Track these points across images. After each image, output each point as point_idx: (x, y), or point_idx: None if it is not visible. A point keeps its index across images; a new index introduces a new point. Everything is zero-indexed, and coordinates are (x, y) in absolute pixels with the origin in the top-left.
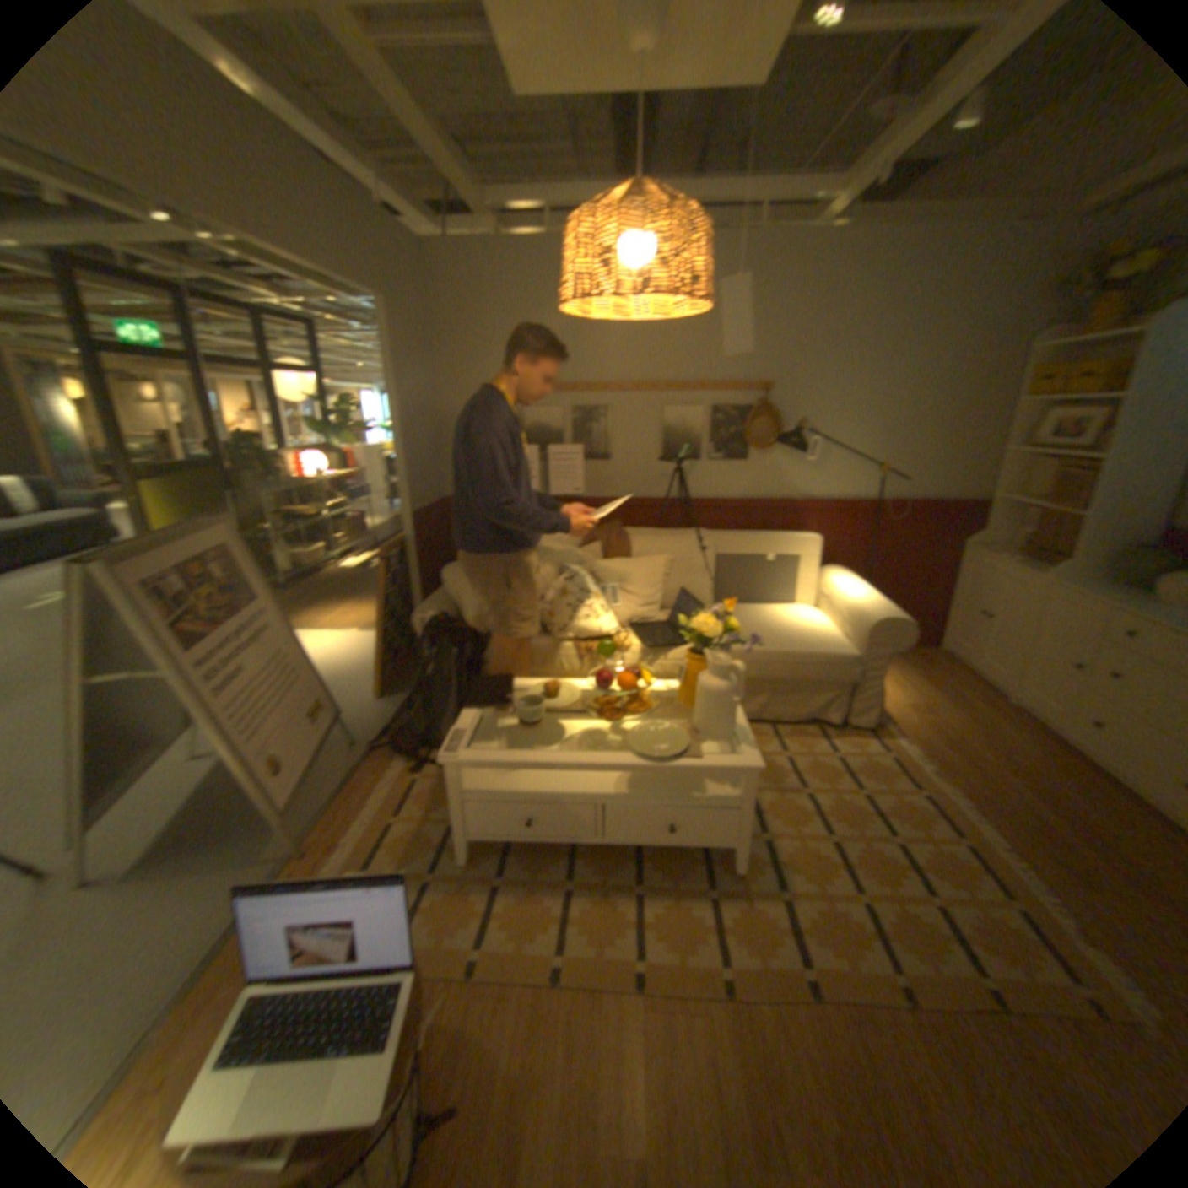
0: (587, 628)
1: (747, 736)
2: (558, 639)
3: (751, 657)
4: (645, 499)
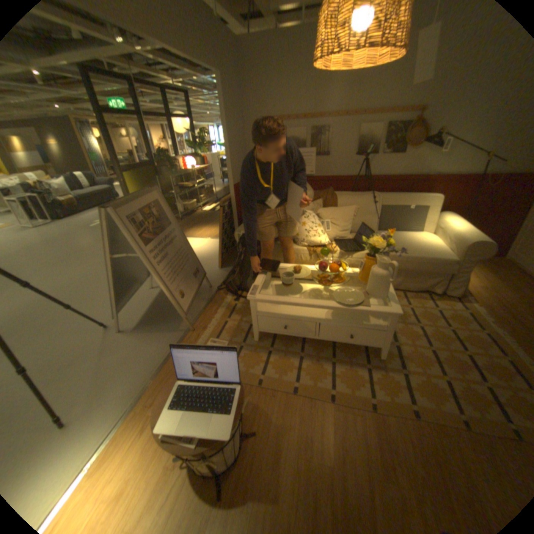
0: (313, 241)
1: (394, 297)
2: (299, 246)
3: (396, 258)
4: (346, 176)
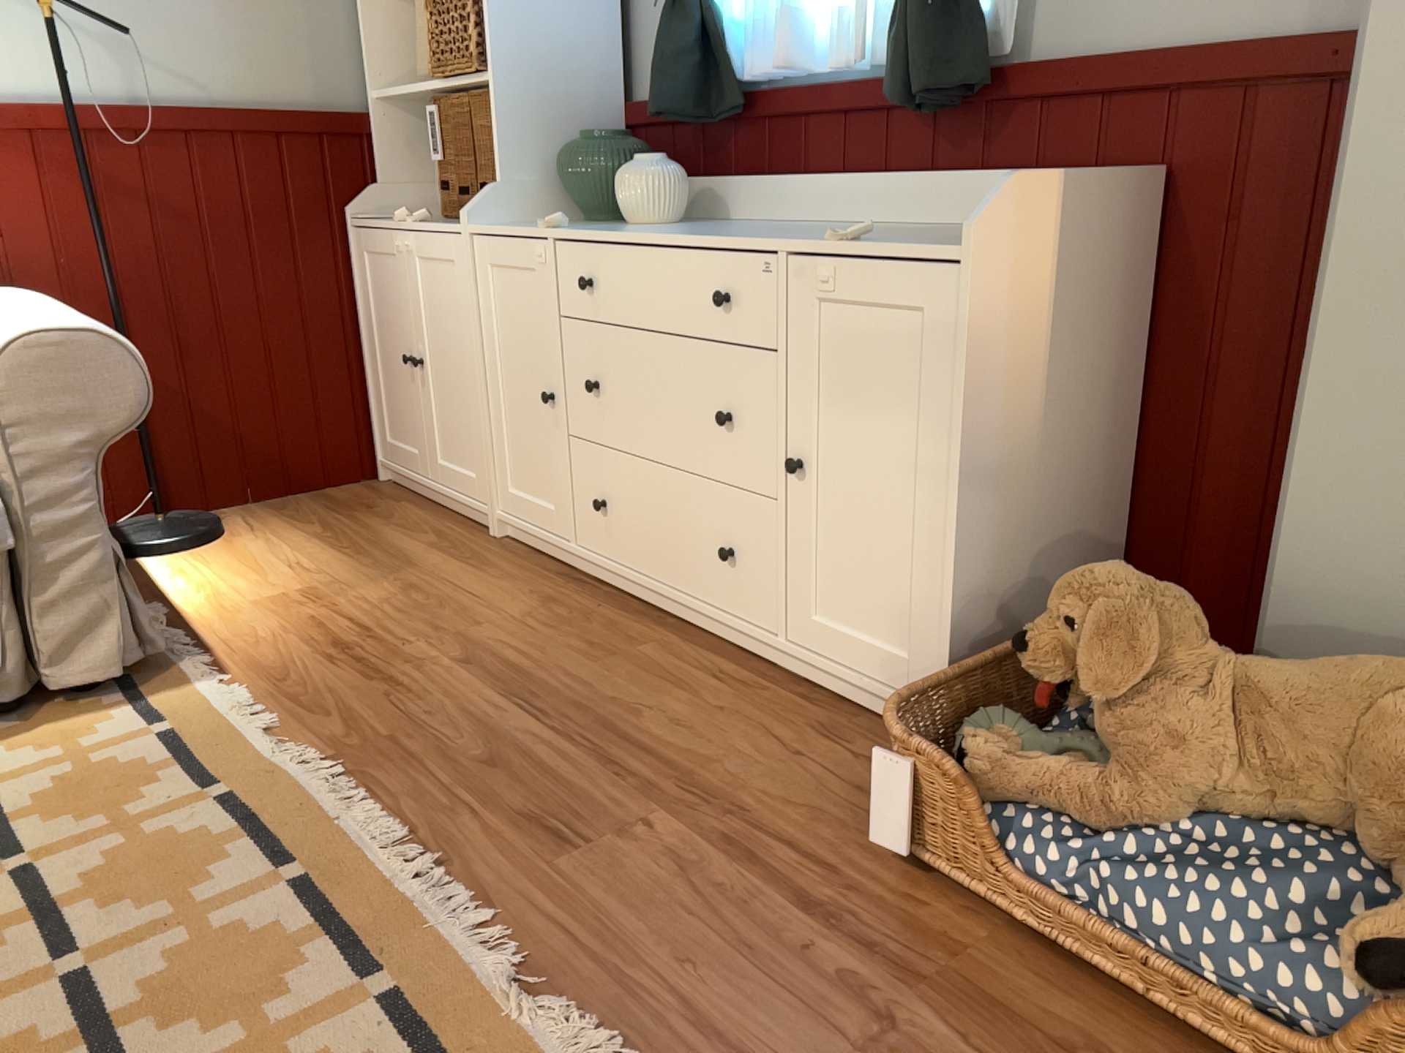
0: None
1: None
2: None
3: None
4: None
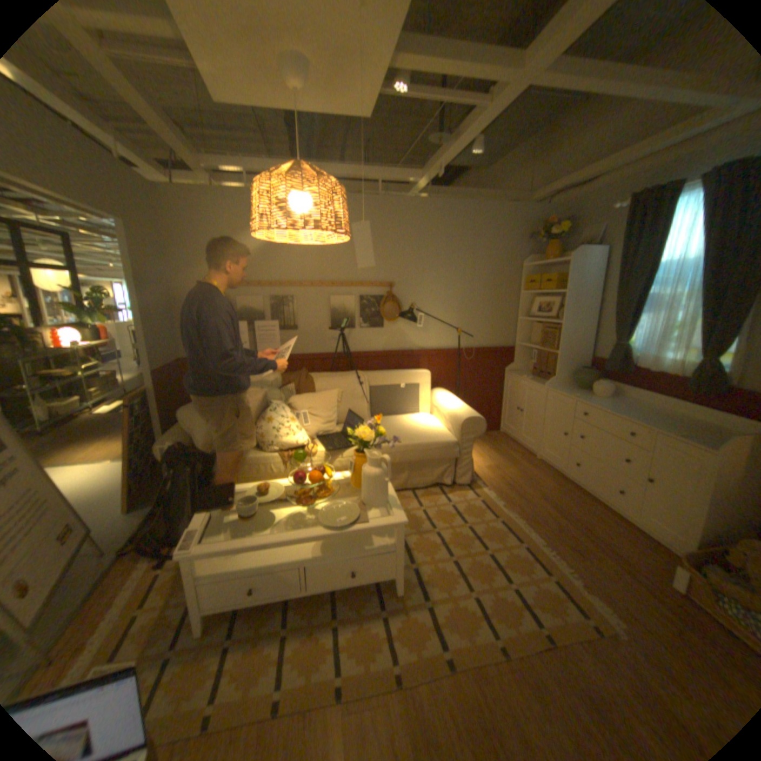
0: (286, 442)
1: (395, 502)
2: (266, 452)
3: (394, 449)
4: (322, 354)
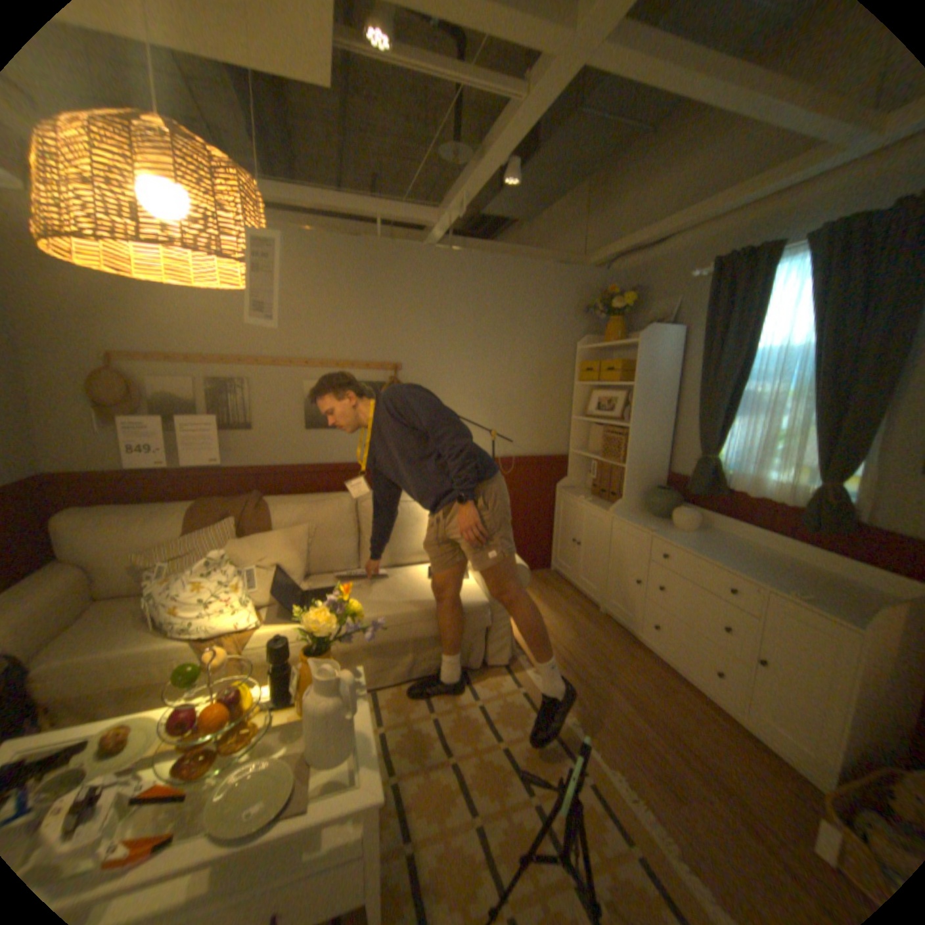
0: (202, 625)
1: (368, 752)
2: (165, 643)
3: (390, 623)
4: (290, 467)
